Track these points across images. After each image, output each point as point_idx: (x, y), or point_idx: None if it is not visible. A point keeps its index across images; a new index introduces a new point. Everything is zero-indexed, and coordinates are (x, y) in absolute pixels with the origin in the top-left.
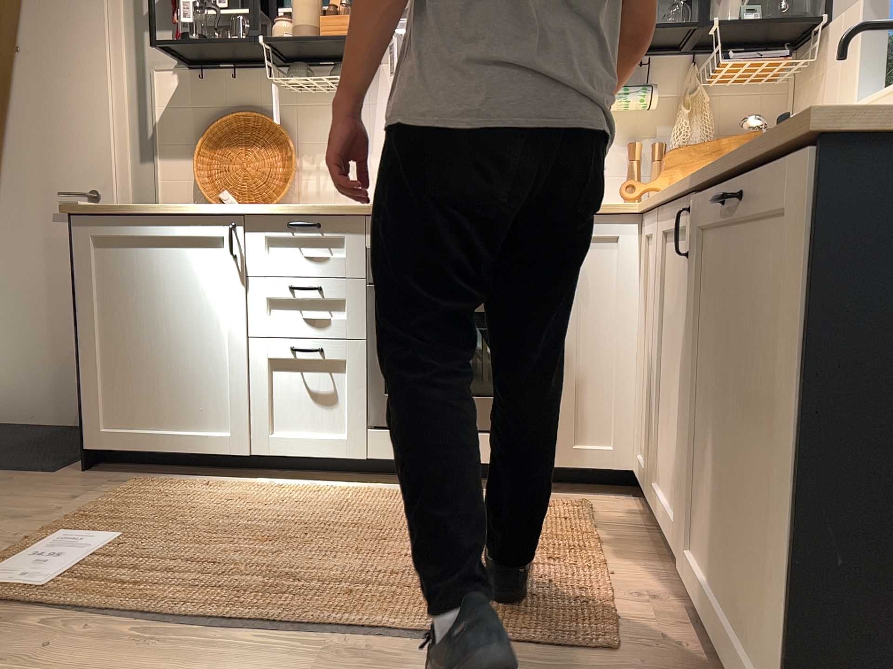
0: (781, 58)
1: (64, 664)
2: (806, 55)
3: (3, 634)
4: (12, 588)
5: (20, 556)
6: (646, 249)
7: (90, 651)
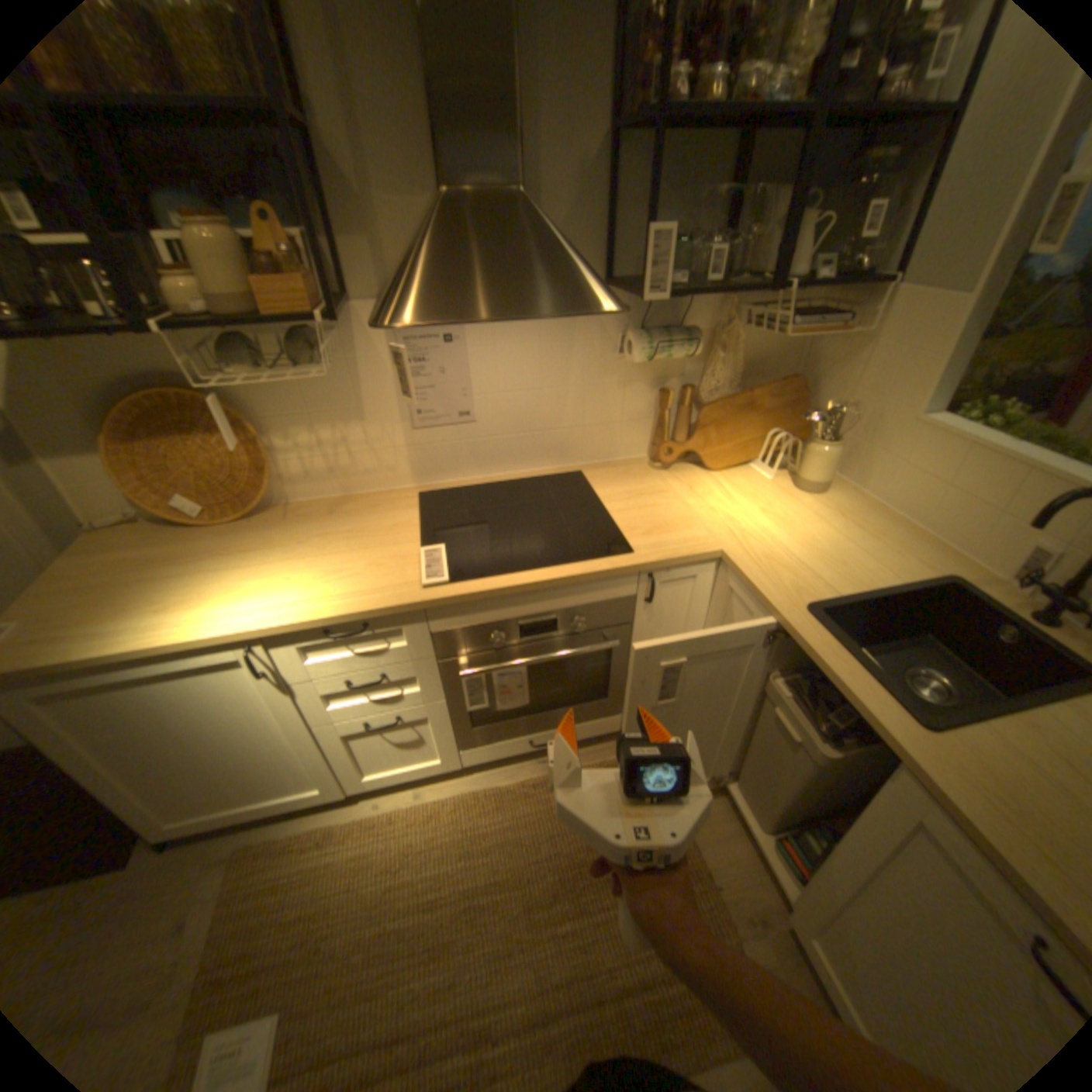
0: (845, 321)
1: None
2: (859, 302)
3: None
4: None
5: None
6: (724, 590)
7: None
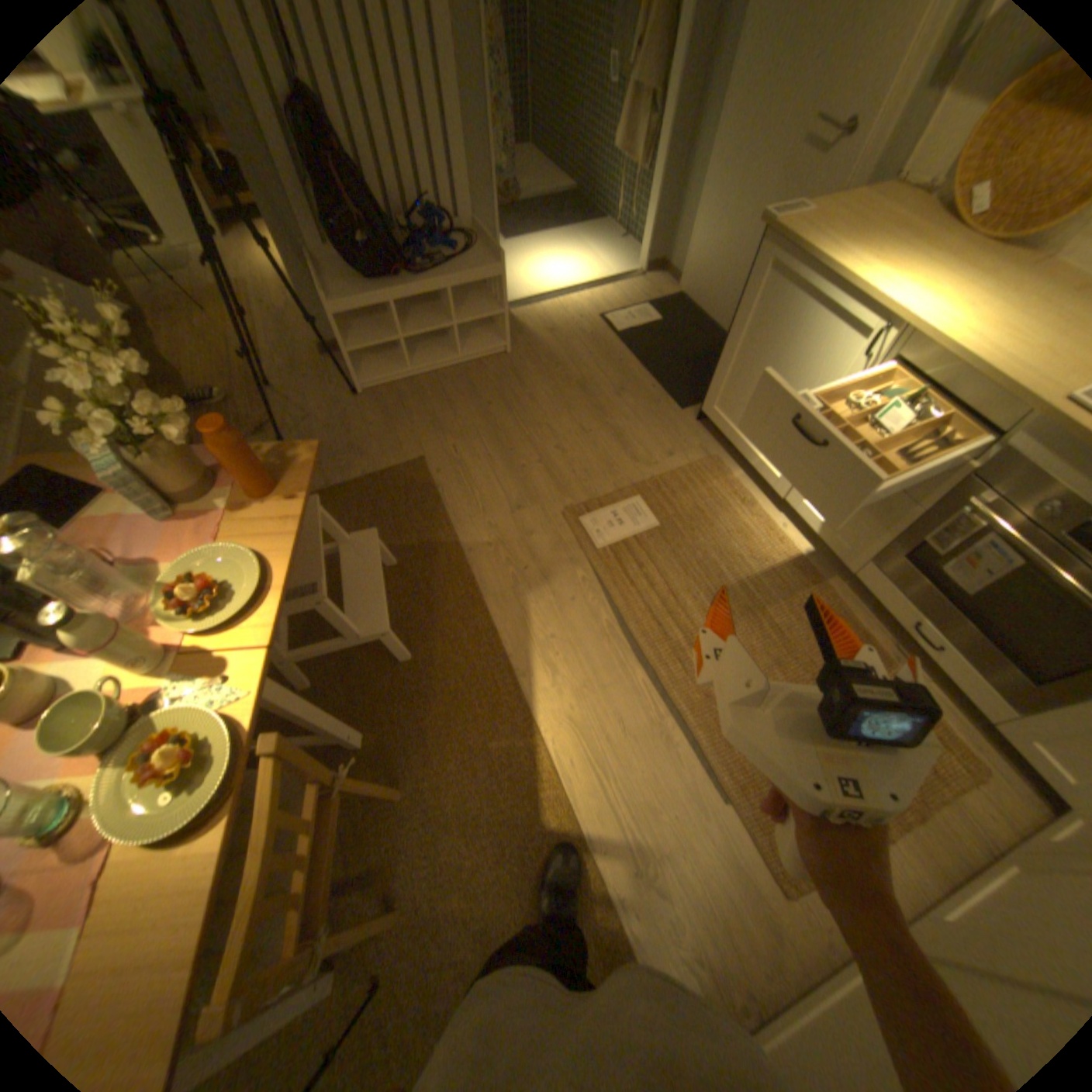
0: None
1: (573, 614)
2: None
3: (569, 568)
4: (590, 534)
5: (610, 504)
6: None
7: (586, 613)
